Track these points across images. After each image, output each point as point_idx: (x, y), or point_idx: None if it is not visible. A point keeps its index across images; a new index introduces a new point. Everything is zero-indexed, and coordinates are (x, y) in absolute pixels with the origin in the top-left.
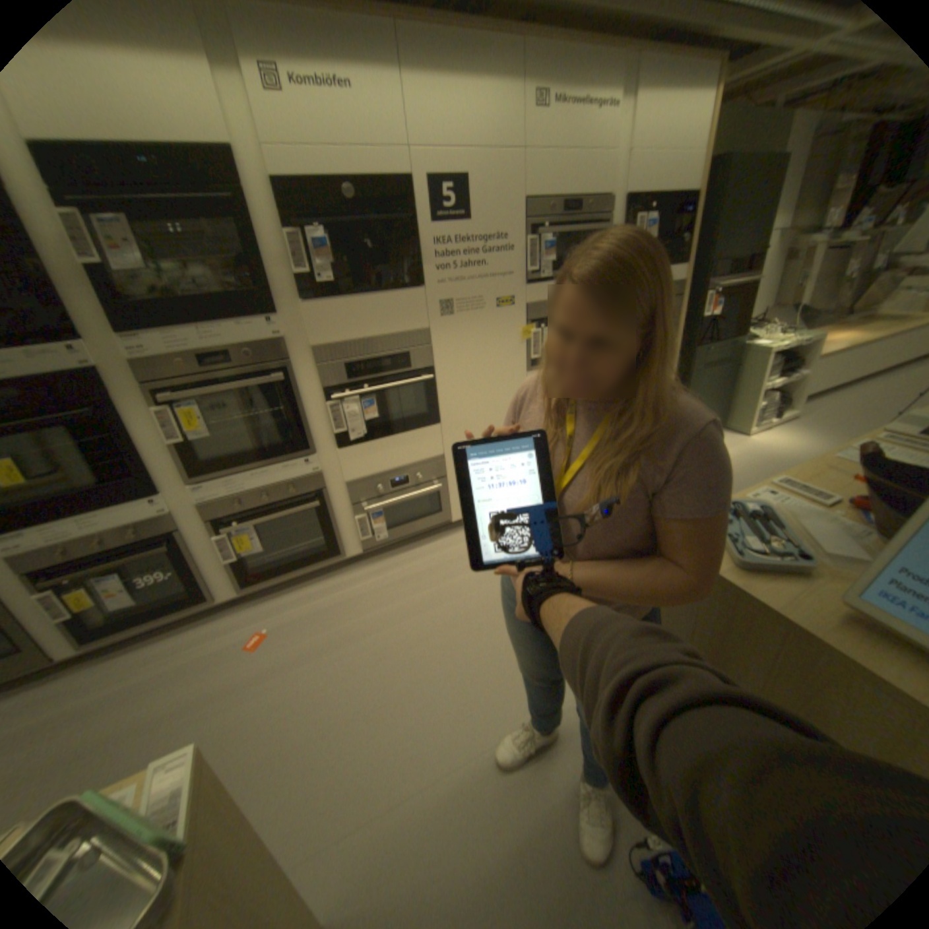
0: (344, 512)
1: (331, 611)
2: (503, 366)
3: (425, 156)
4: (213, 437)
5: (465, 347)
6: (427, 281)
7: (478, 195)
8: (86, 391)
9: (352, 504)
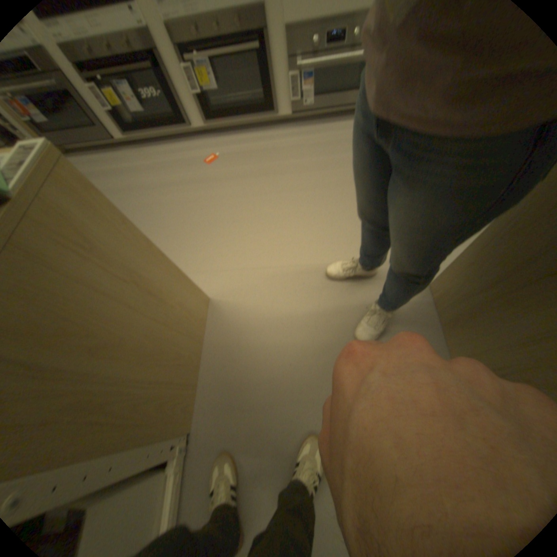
0: (281, 62)
1: (260, 150)
2: None
3: None
4: None
5: None
6: None
7: None
8: None
9: (289, 53)
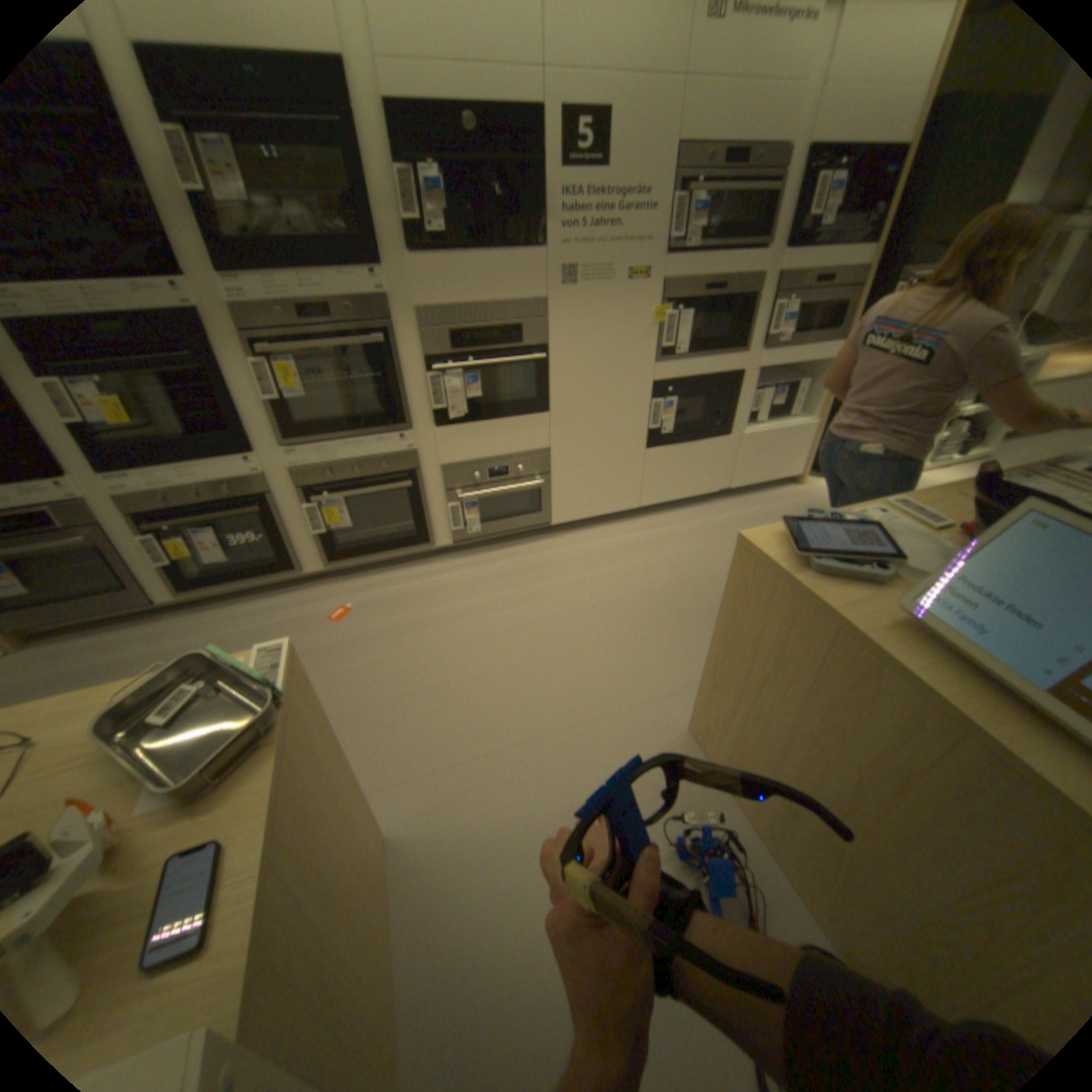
0: (437, 498)
1: (416, 596)
2: (628, 352)
3: (562, 81)
4: (308, 399)
5: (586, 325)
6: (549, 241)
7: (621, 135)
8: (188, 334)
9: (446, 491)
